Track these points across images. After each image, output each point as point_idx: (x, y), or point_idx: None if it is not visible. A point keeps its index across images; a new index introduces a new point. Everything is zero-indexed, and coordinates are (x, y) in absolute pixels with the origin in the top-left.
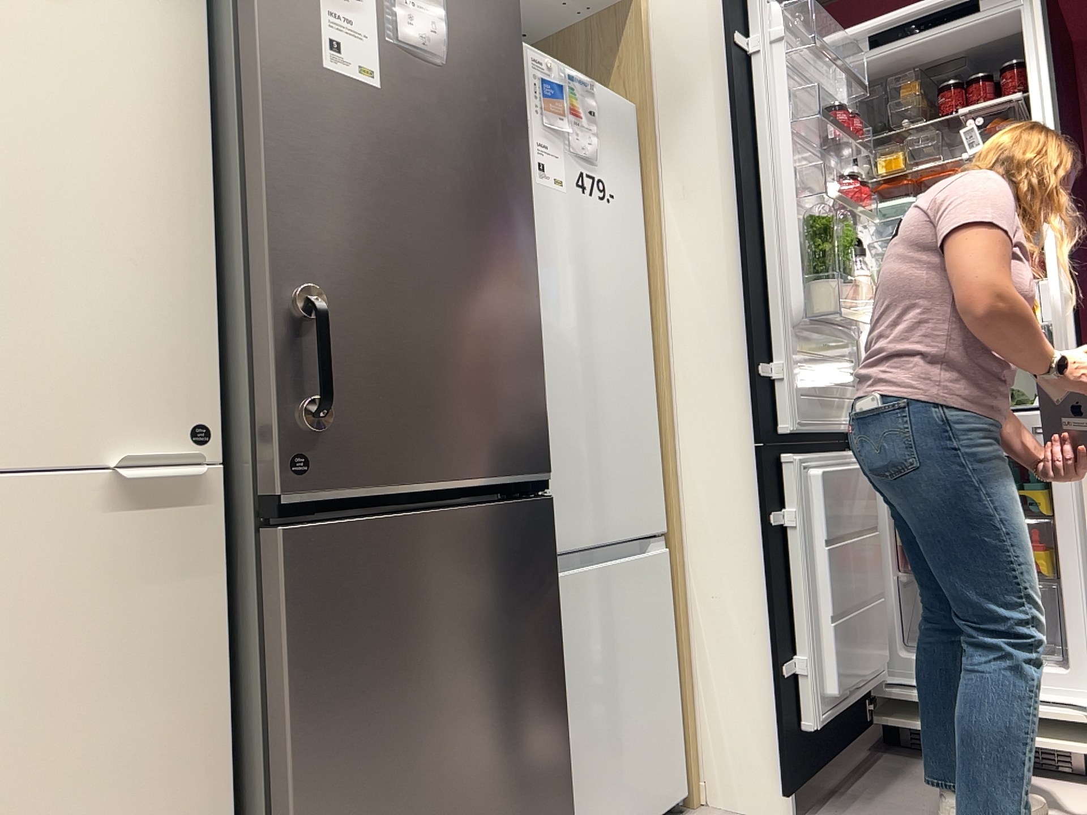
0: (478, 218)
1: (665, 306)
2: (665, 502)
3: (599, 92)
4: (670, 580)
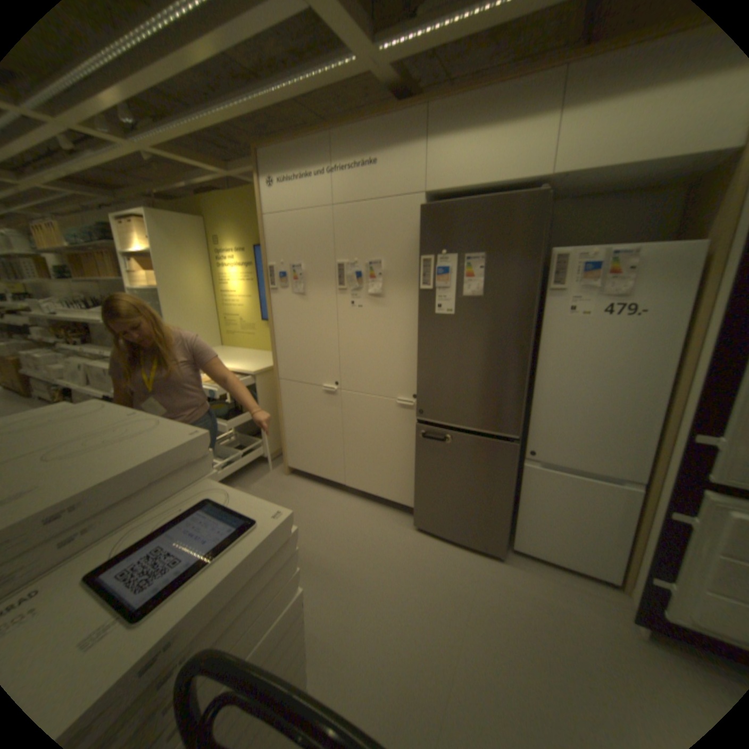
0: (493, 349)
1: (689, 373)
2: (655, 470)
3: (649, 250)
4: (646, 505)
